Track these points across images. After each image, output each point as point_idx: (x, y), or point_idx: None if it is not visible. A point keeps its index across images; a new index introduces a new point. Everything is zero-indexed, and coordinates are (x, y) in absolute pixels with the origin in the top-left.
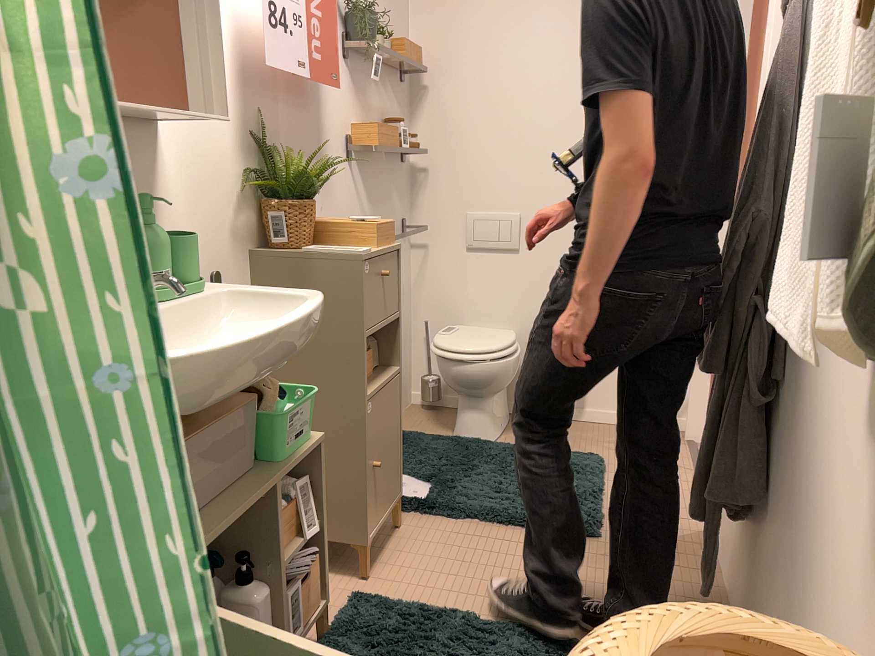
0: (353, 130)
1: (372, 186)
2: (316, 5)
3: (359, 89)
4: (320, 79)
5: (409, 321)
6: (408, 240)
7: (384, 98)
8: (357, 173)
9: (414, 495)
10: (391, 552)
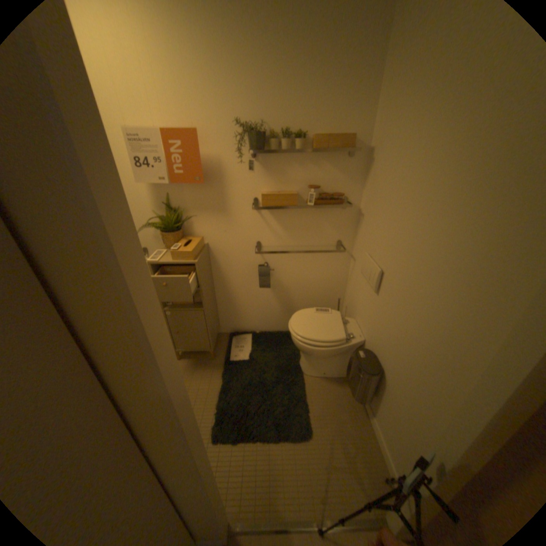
0: (262, 194)
1: (288, 222)
2: (174, 147)
3: (273, 171)
4: (181, 182)
5: (340, 293)
6: (347, 253)
7: (314, 170)
8: (267, 216)
9: (233, 357)
10: (195, 362)
